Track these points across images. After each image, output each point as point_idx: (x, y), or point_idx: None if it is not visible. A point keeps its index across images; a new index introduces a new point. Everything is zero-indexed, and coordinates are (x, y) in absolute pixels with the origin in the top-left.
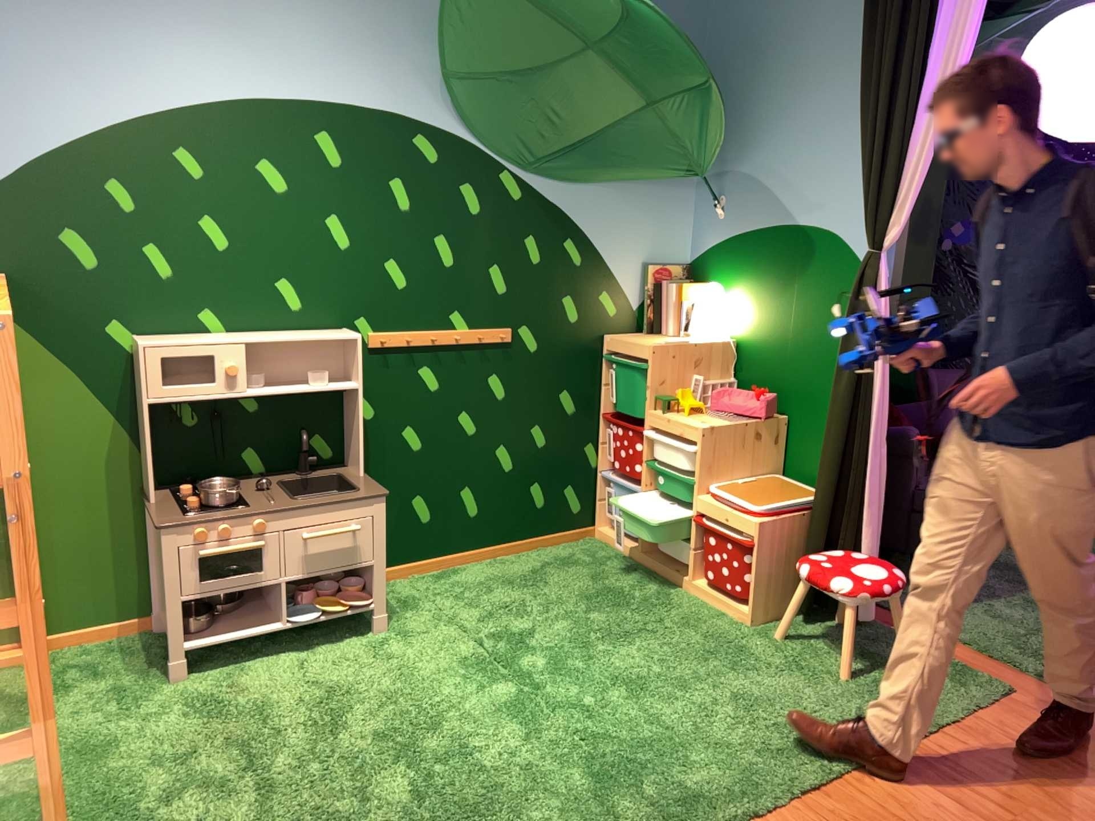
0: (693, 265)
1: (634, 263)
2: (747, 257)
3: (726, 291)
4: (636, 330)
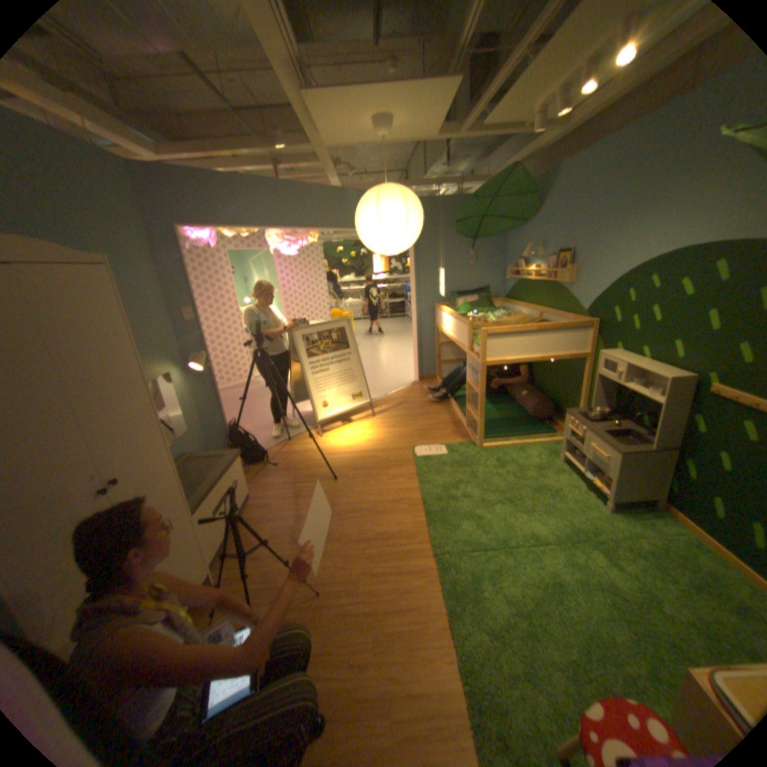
0: None
1: None
2: None
3: None
4: None
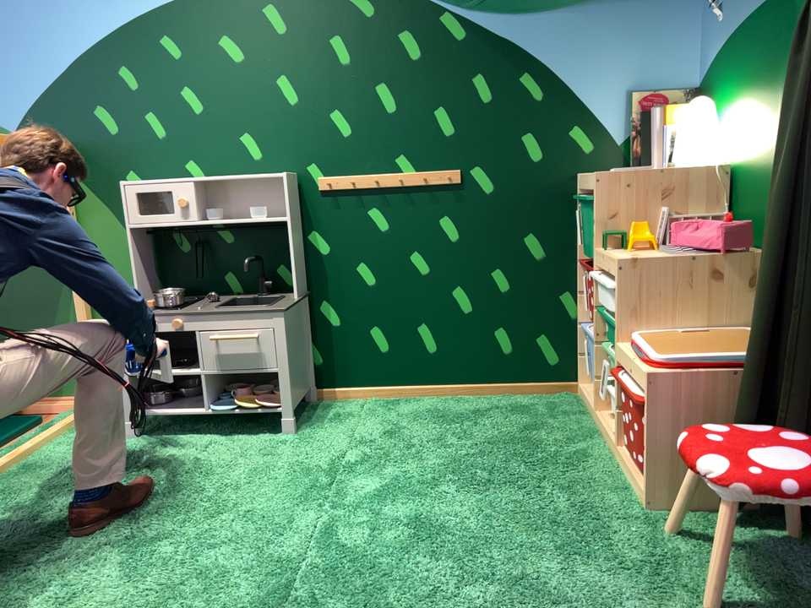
0: (702, 83)
1: (616, 90)
2: (744, 50)
3: (727, 104)
4: (624, 167)
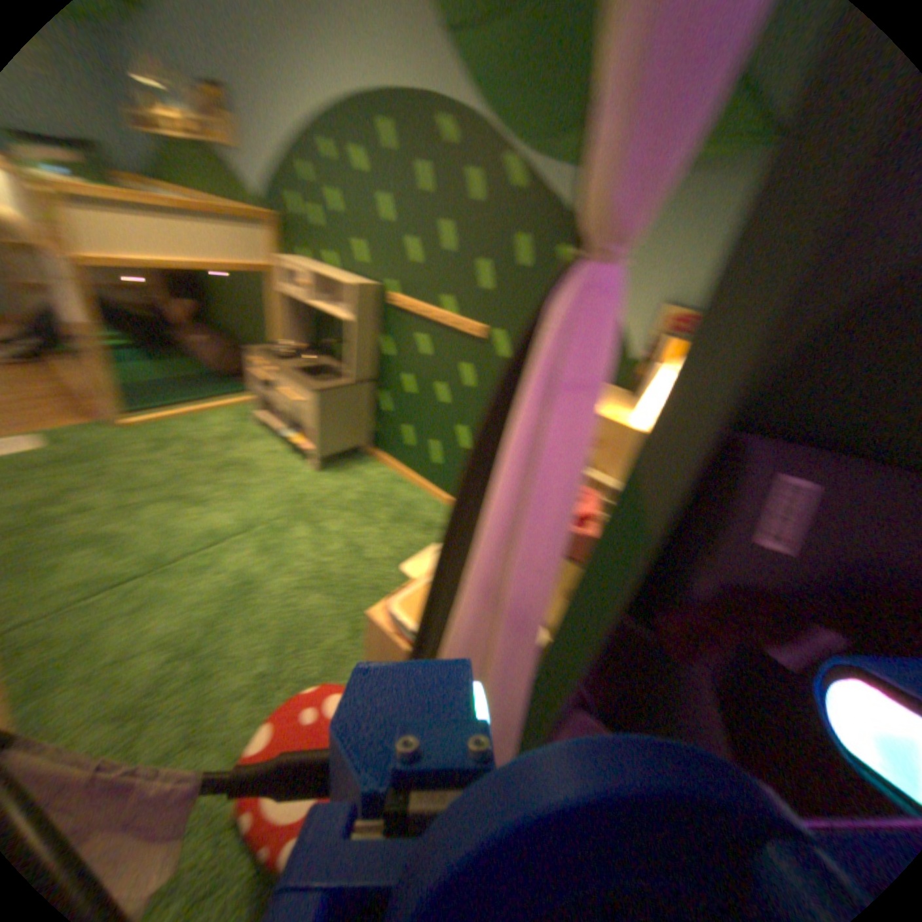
0: None
1: (654, 293)
2: None
3: None
4: (629, 385)
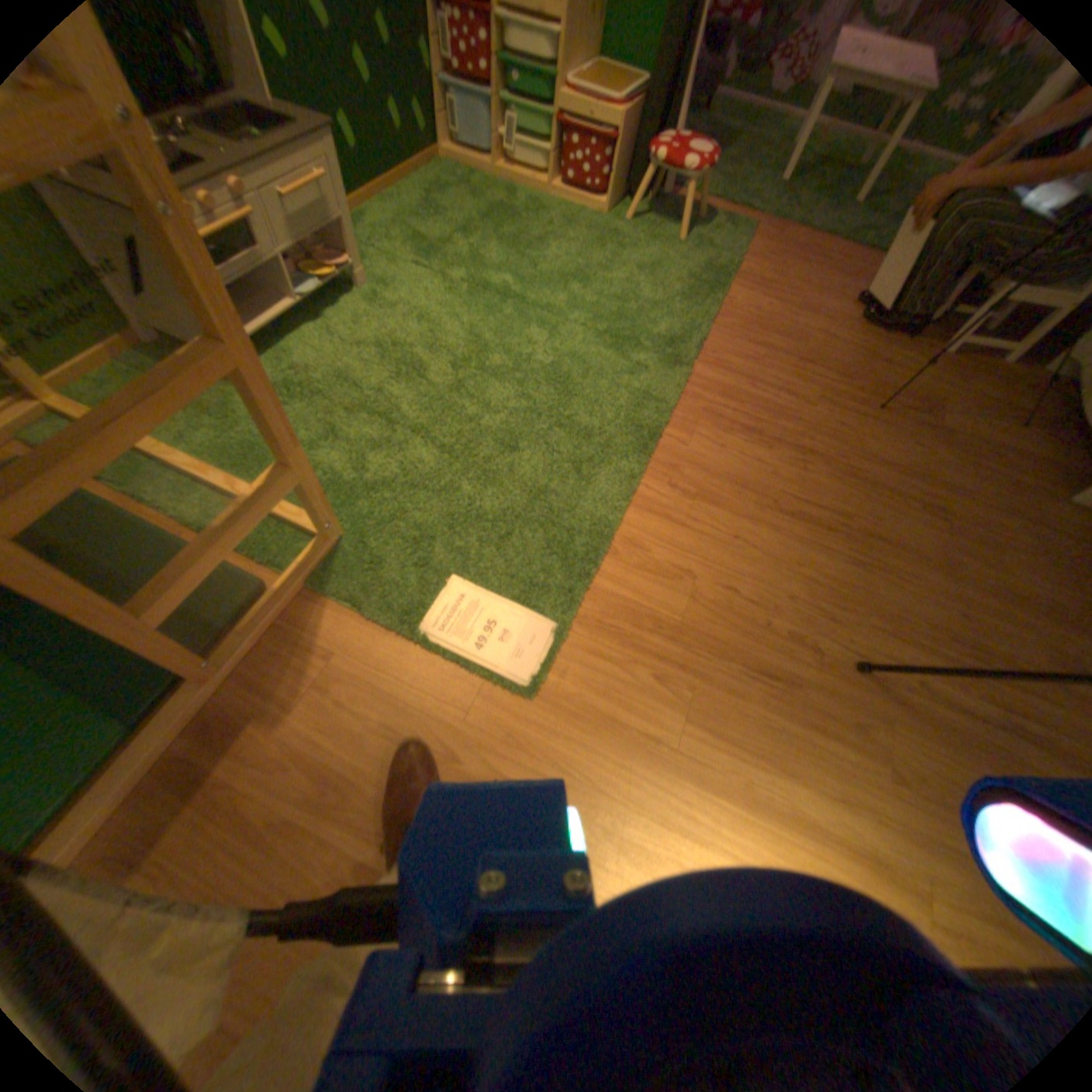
0: None
1: None
2: None
3: None
4: None
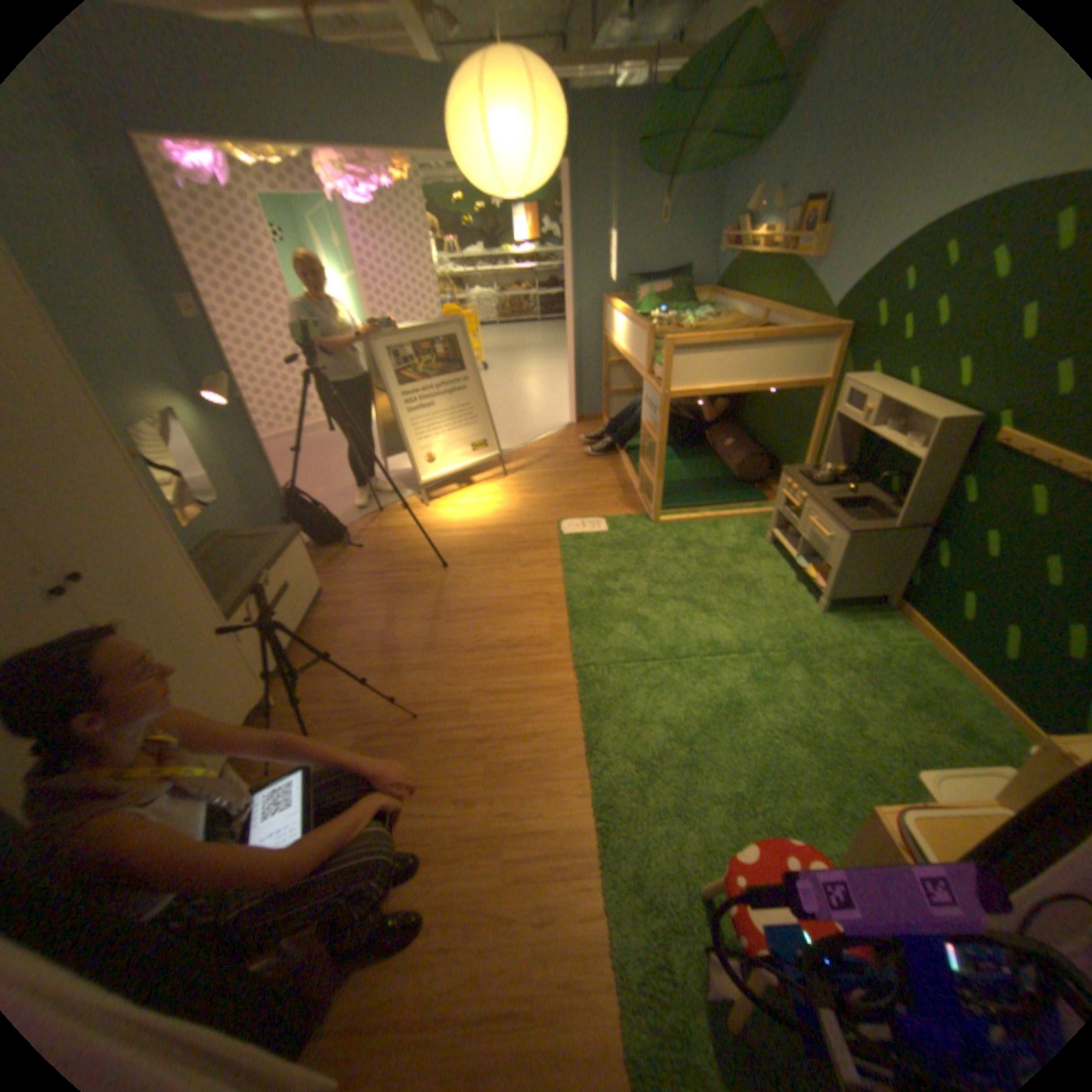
0: None
1: None
2: None
3: None
4: None
